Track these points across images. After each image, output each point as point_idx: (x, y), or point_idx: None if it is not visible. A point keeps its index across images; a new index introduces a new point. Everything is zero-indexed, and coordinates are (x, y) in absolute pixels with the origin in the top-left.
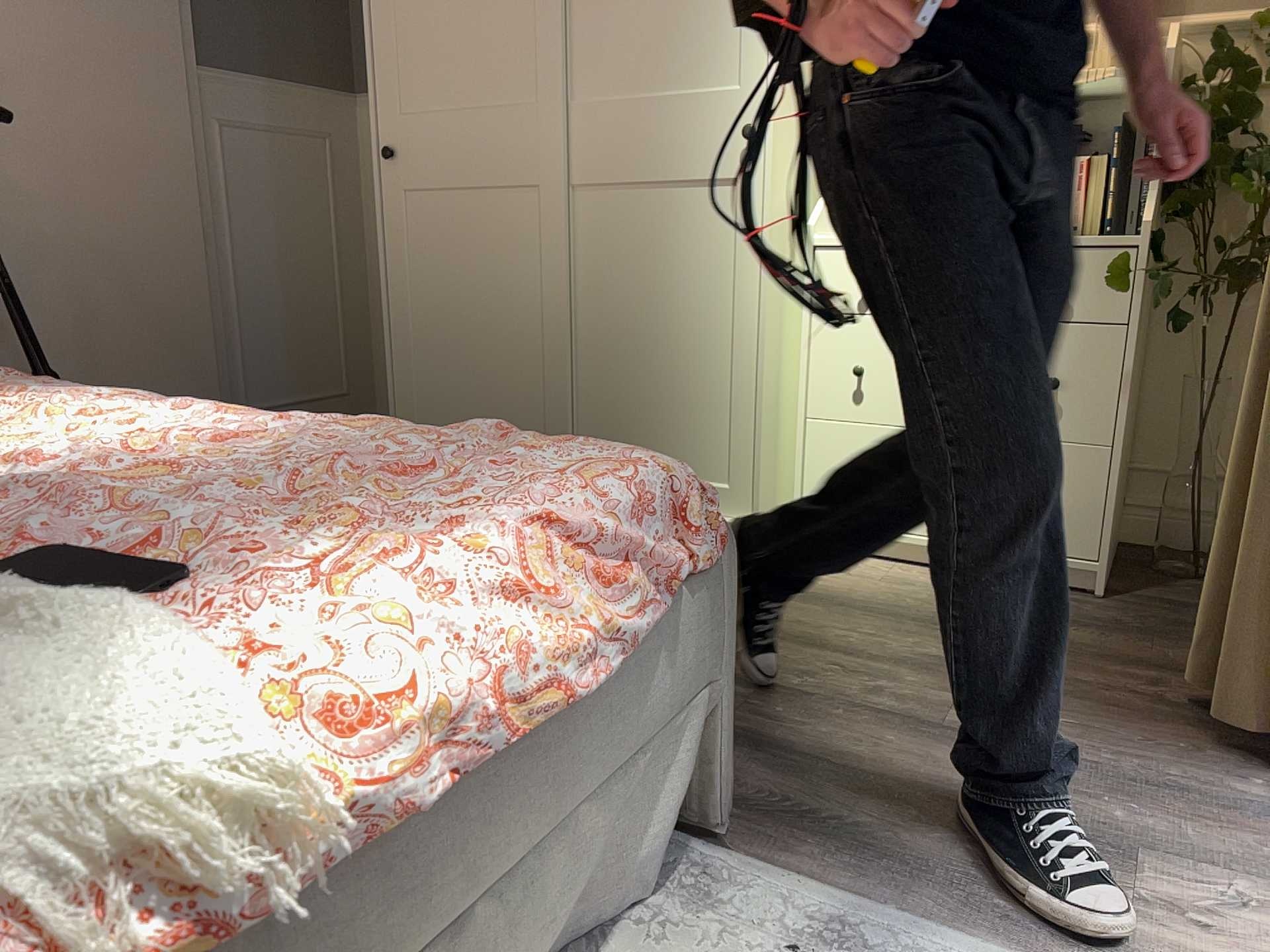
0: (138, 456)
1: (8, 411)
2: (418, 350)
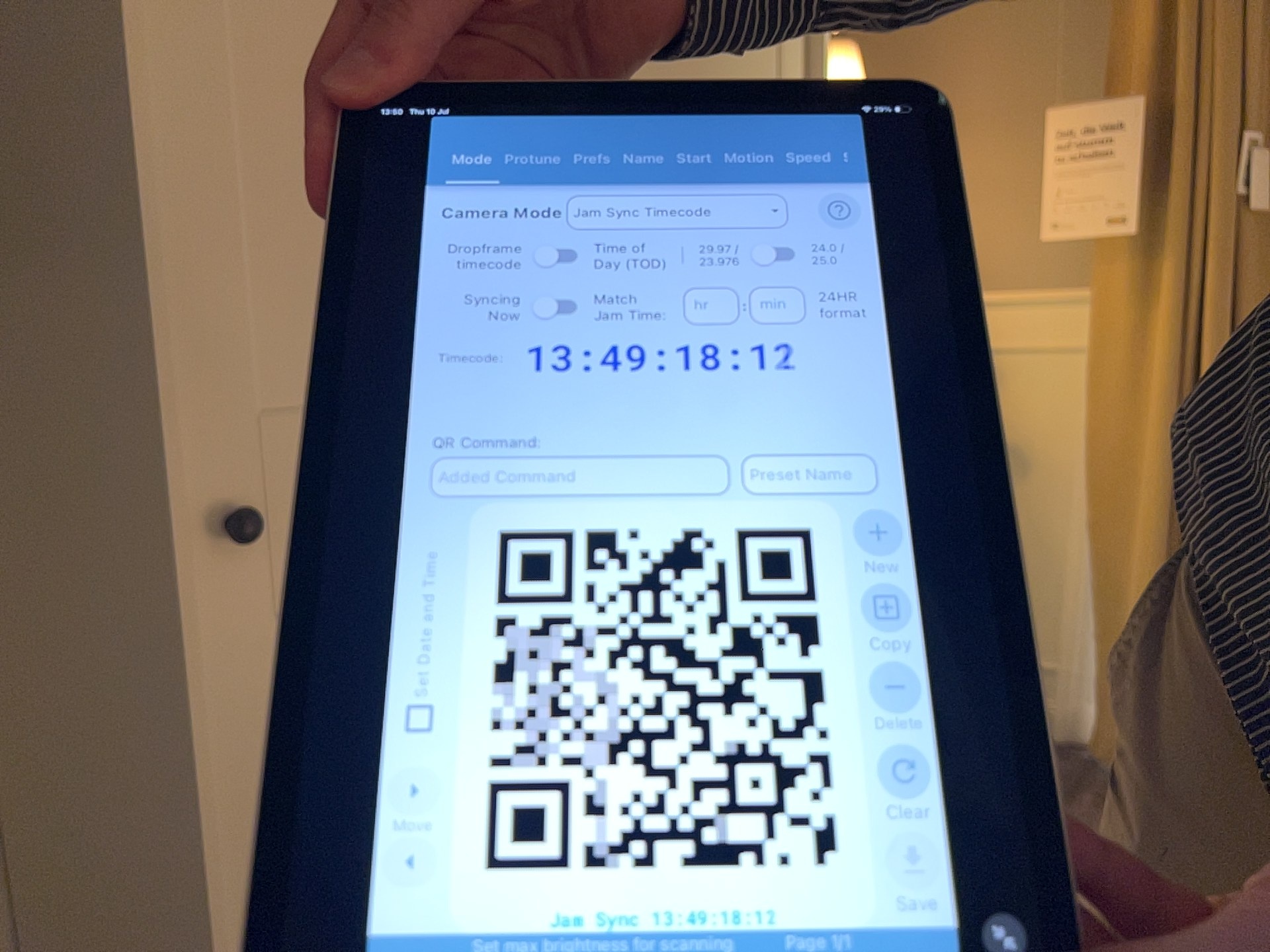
0: None
1: None
2: None
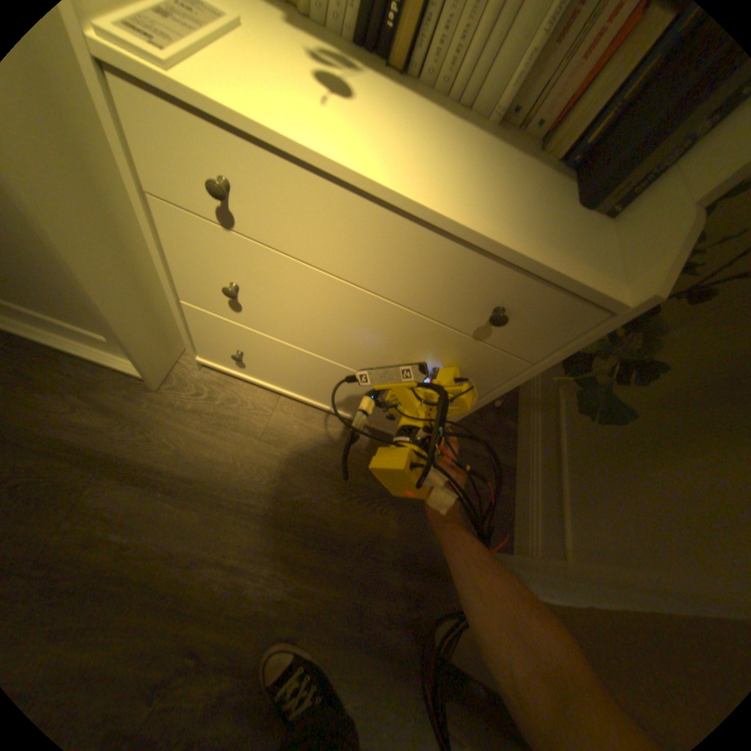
0: None
1: None
2: None
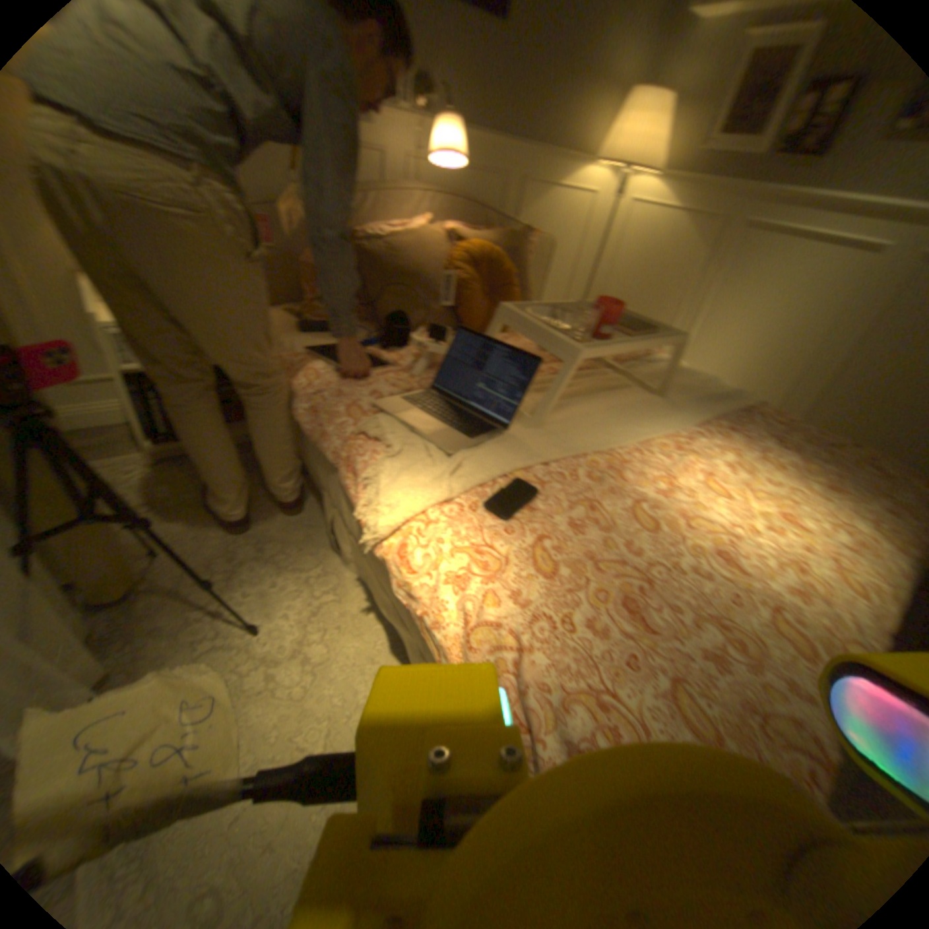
0: (681, 522)
1: (799, 495)
2: None
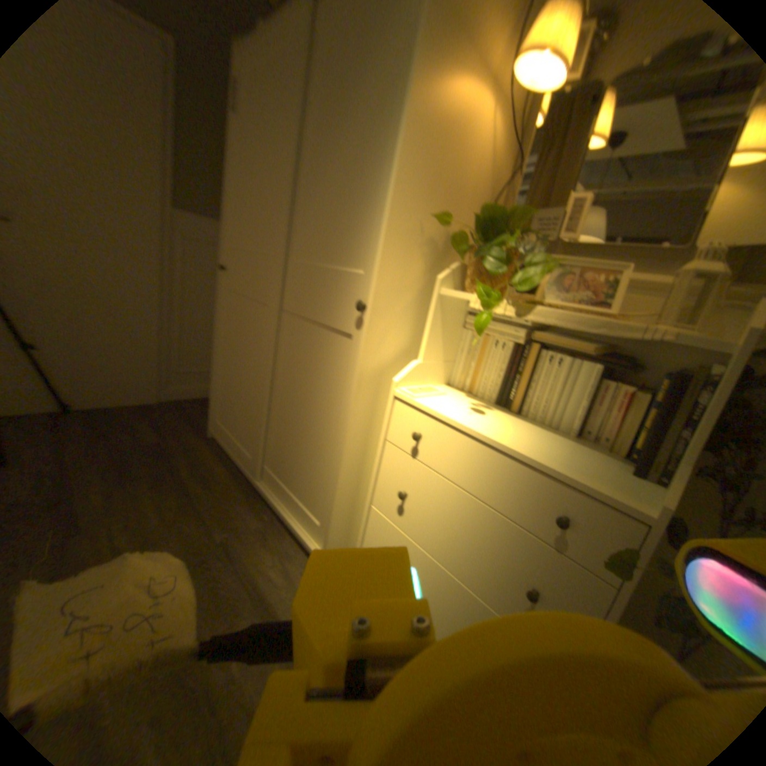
0: None
1: None
2: (224, 374)
